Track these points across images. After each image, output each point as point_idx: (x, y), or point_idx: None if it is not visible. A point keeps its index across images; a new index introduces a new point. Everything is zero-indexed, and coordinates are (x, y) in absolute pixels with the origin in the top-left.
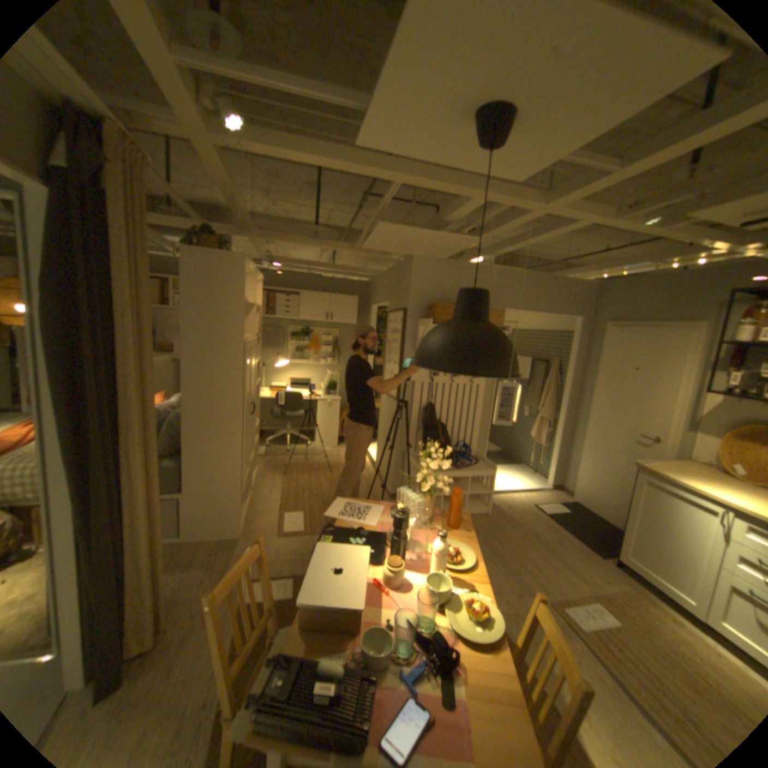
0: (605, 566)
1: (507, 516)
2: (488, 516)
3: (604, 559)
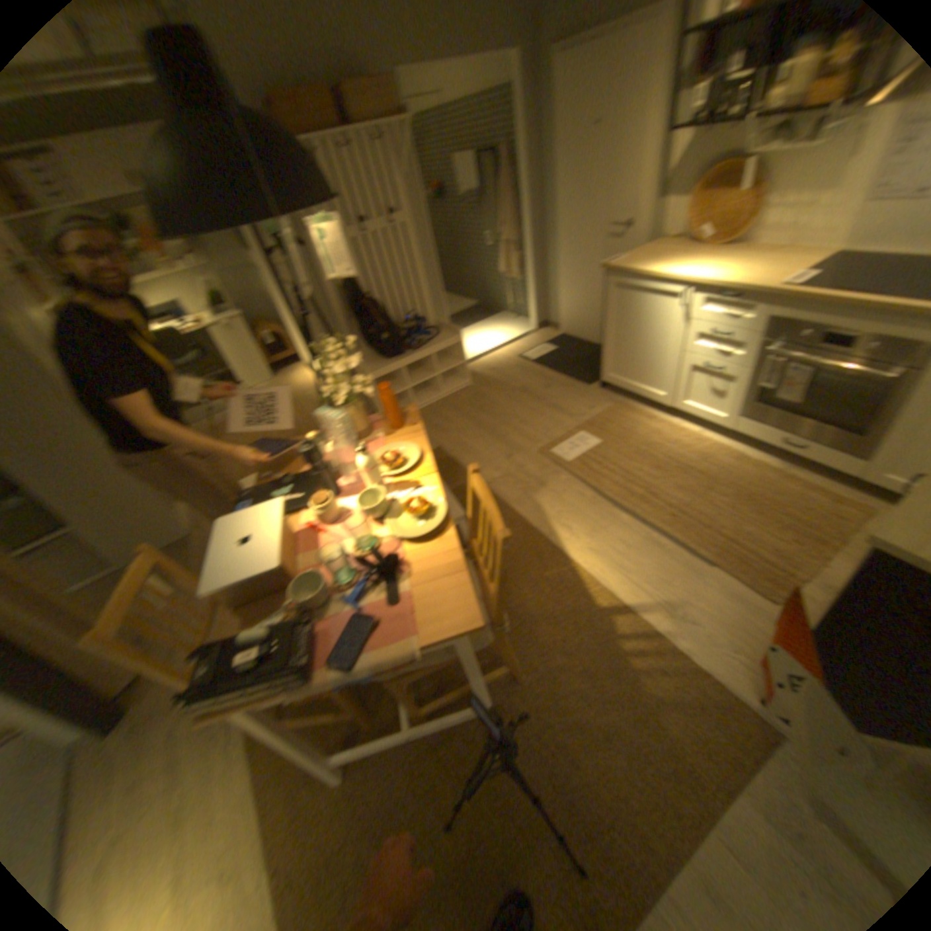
0: (590, 391)
1: (491, 379)
2: (471, 388)
3: (590, 384)
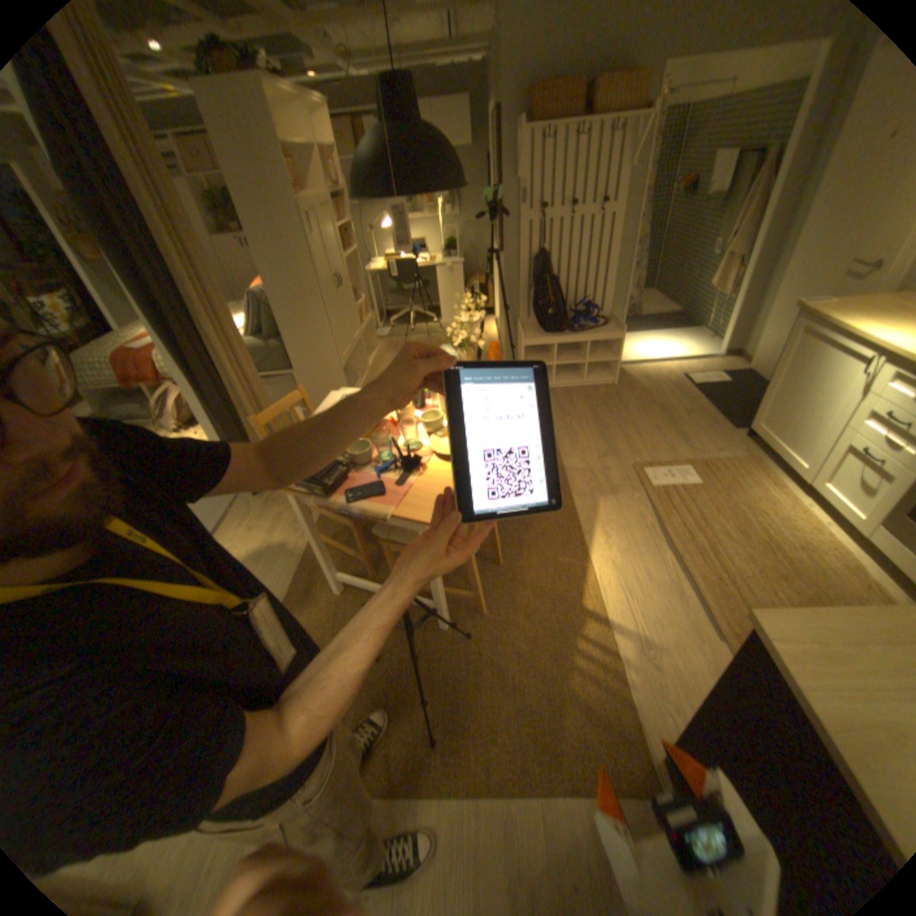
0: (729, 435)
1: (636, 386)
2: (611, 387)
3: (736, 428)
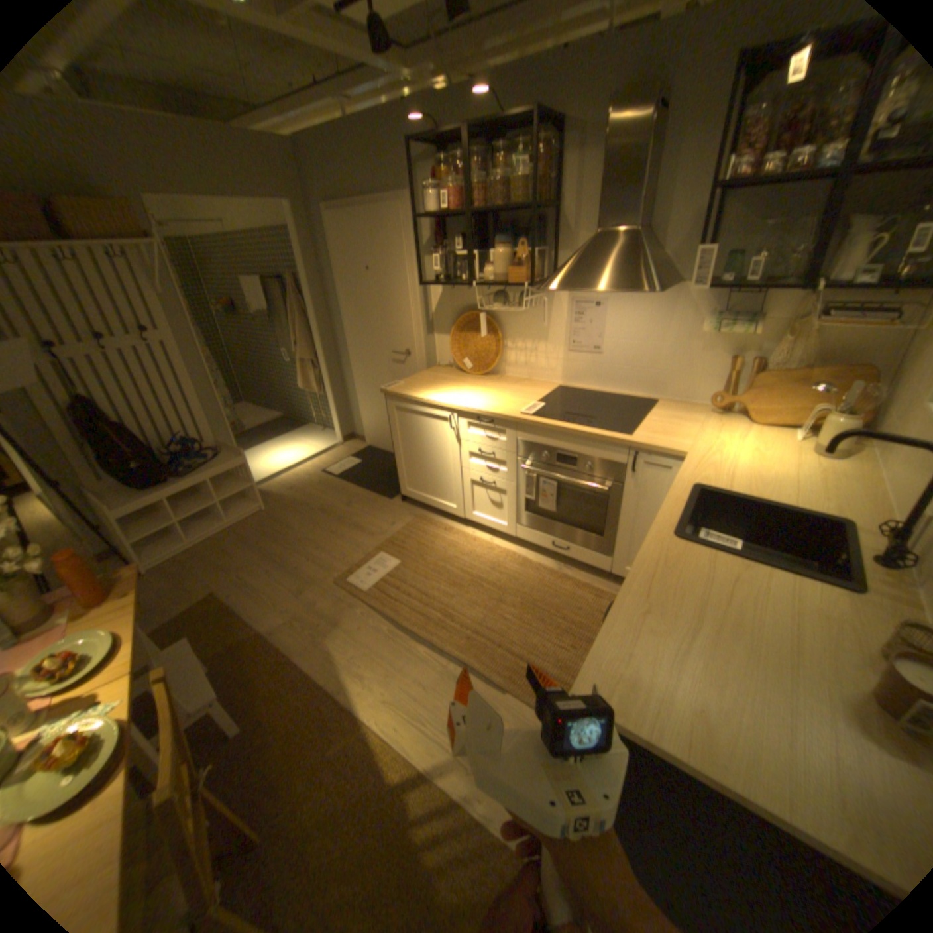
0: (391, 506)
1: (287, 501)
2: (261, 513)
3: (391, 498)
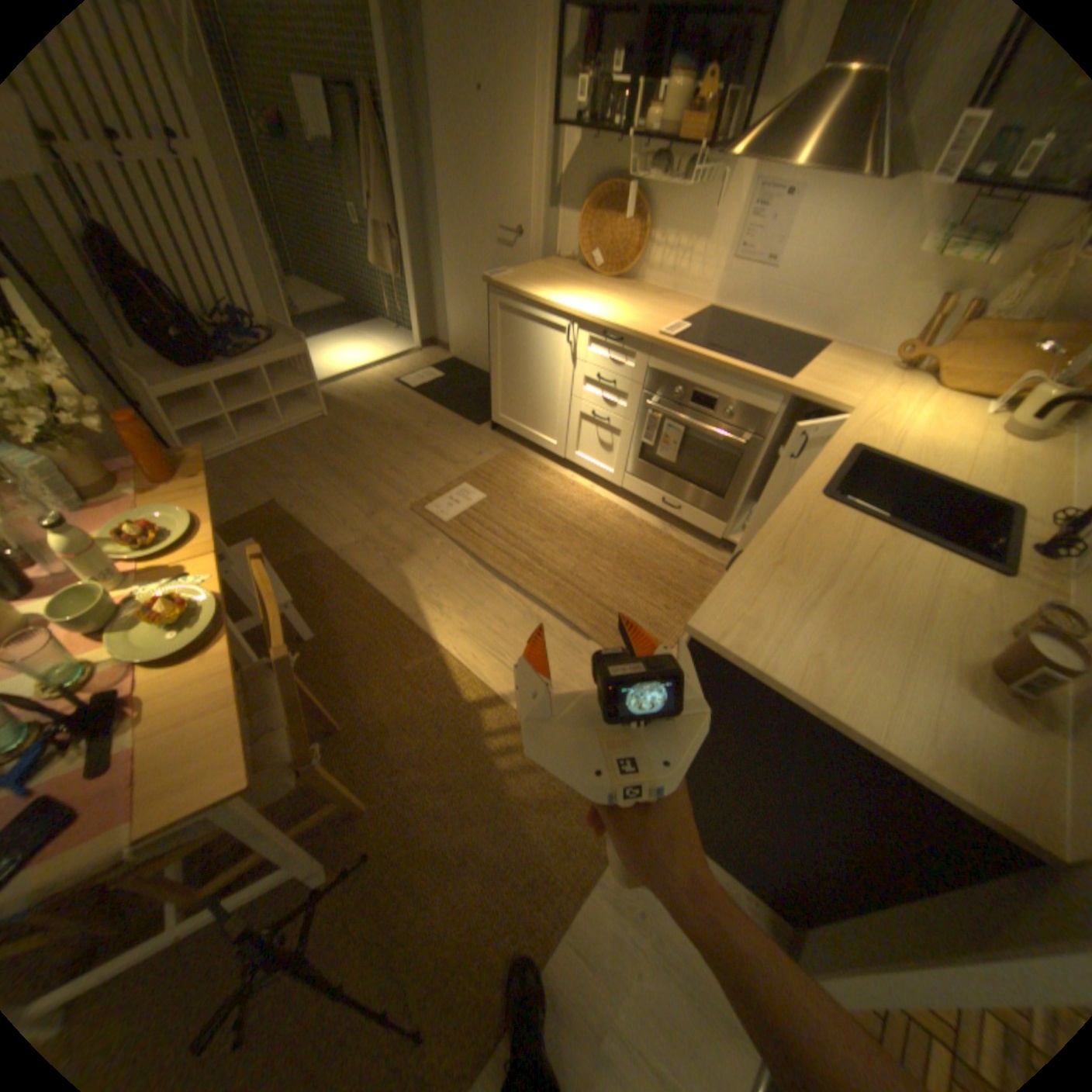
0: (477, 435)
1: (353, 410)
2: (324, 420)
3: (478, 426)
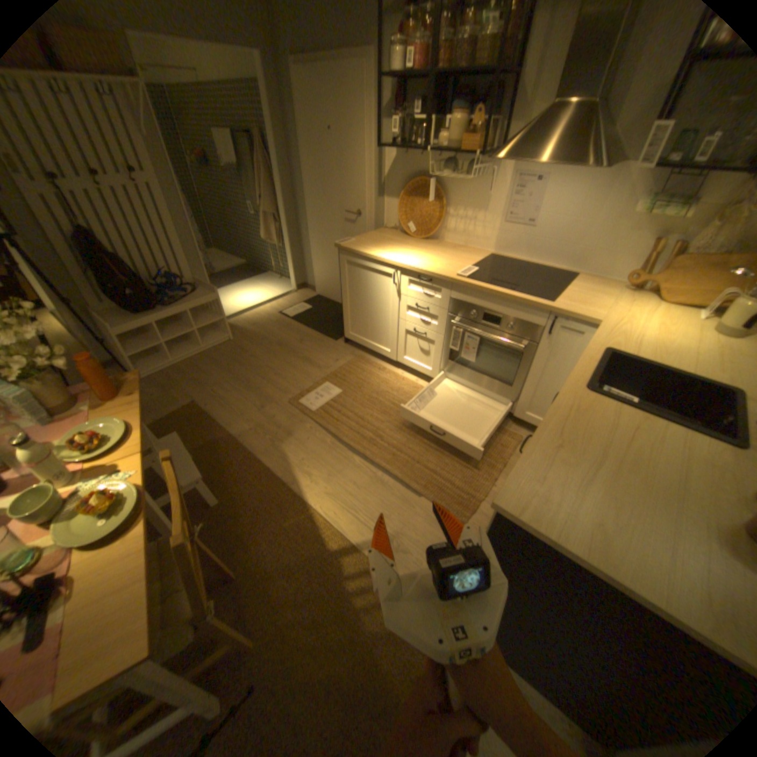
0: (335, 347)
1: (250, 334)
2: (230, 342)
3: (336, 340)
